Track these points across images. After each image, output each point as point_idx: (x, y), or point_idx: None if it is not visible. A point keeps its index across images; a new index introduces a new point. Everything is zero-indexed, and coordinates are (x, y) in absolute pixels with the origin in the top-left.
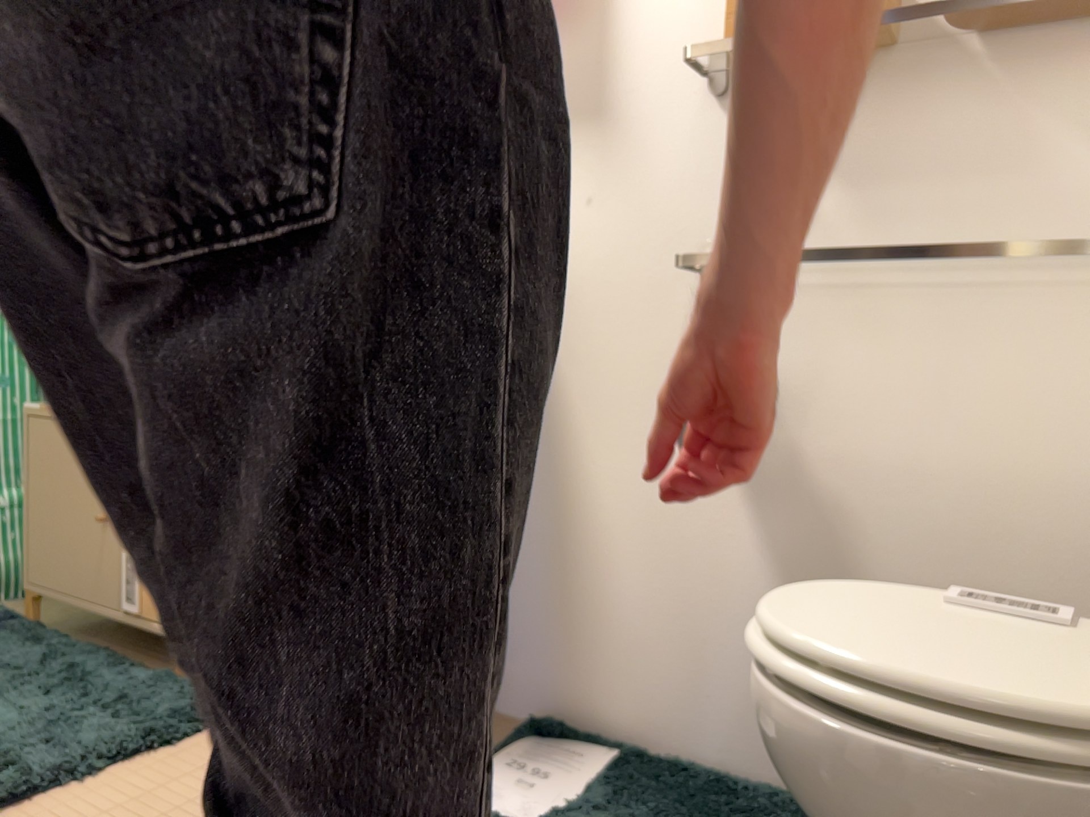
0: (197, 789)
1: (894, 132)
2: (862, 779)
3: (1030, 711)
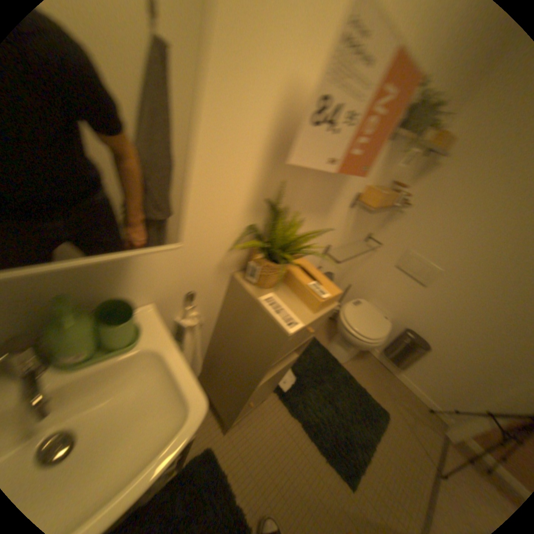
0: (257, 464)
1: (364, 218)
2: (377, 347)
3: (388, 330)
